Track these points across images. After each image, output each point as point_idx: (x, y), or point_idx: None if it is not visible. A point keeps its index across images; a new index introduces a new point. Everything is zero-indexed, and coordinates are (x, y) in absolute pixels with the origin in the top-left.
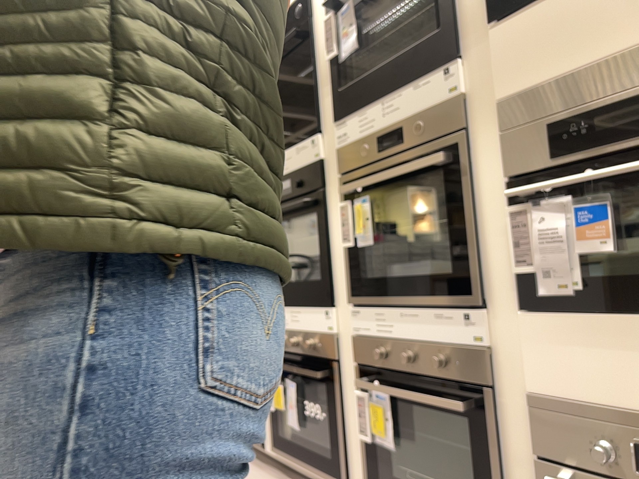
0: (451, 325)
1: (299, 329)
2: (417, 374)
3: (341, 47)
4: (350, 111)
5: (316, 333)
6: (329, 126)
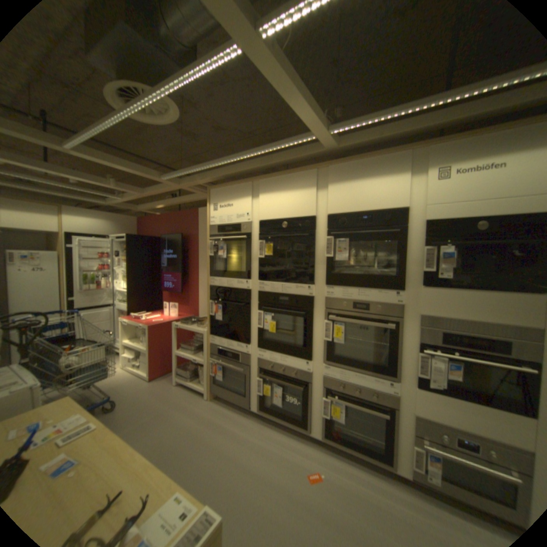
0: (382, 386)
1: (286, 366)
2: (360, 399)
3: (337, 256)
4: (338, 286)
5: (298, 370)
6: (320, 284)
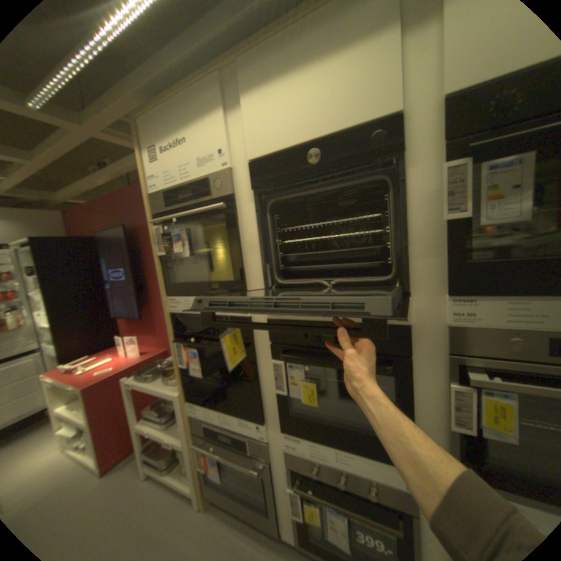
0: None
1: (351, 472)
2: None
3: (487, 209)
4: (493, 293)
5: (383, 486)
6: (430, 292)
